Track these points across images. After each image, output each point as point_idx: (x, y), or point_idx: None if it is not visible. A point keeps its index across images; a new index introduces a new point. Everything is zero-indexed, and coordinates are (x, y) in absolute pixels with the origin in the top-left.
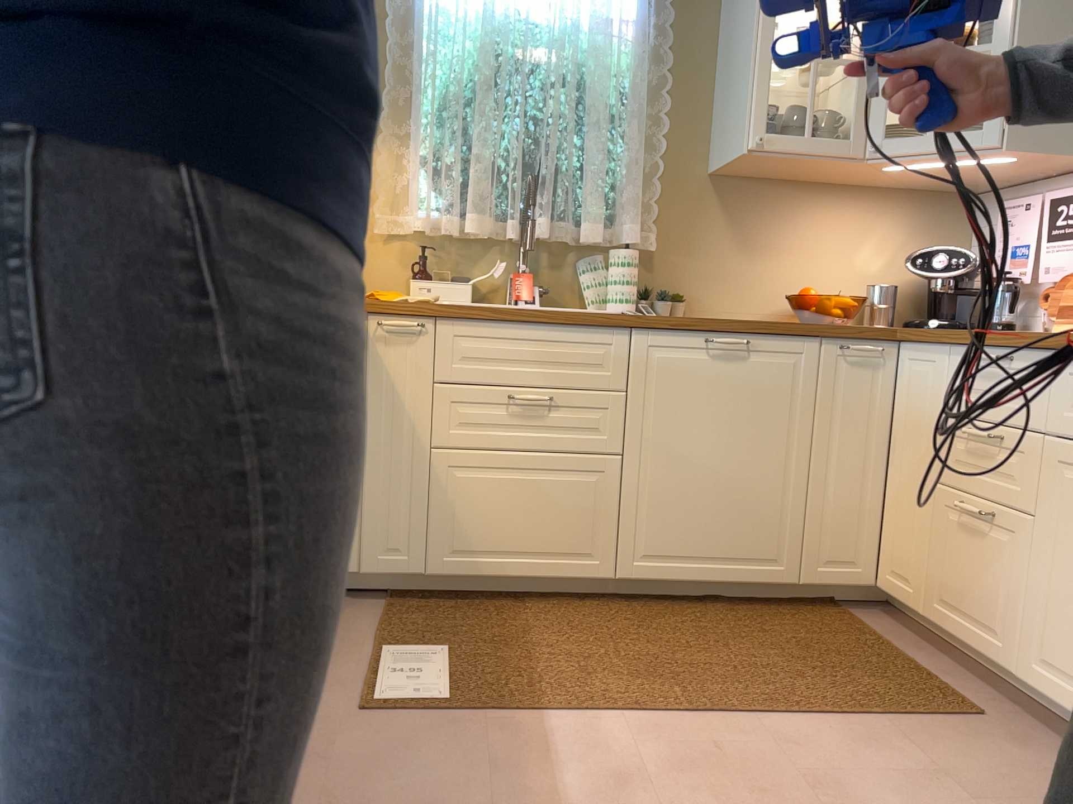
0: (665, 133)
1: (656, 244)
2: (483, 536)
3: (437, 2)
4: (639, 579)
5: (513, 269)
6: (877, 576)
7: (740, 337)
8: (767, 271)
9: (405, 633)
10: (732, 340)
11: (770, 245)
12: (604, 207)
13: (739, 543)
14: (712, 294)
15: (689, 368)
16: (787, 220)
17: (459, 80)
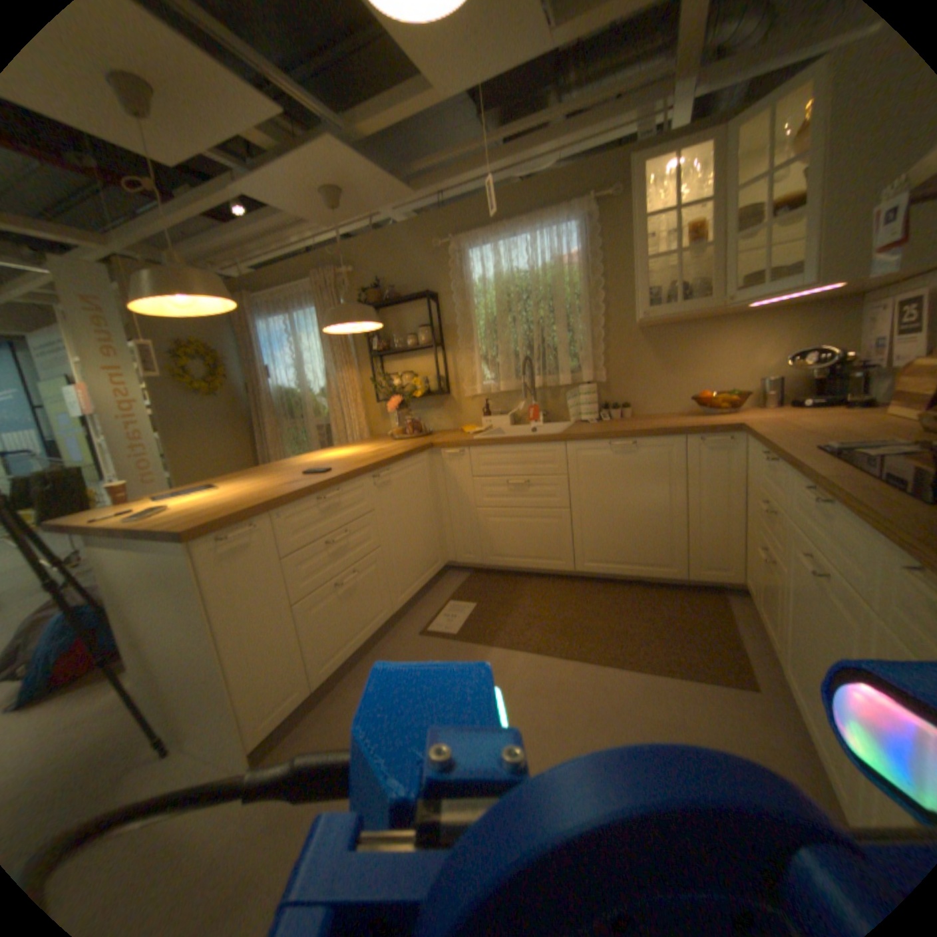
0: (607, 311)
1: (605, 379)
2: (505, 548)
3: (471, 279)
4: (587, 572)
5: (527, 407)
6: (747, 579)
7: (629, 440)
8: (685, 381)
9: (464, 594)
10: (621, 444)
11: (685, 365)
12: (575, 362)
13: (644, 556)
14: (649, 401)
15: (599, 461)
16: (696, 346)
17: (489, 315)
